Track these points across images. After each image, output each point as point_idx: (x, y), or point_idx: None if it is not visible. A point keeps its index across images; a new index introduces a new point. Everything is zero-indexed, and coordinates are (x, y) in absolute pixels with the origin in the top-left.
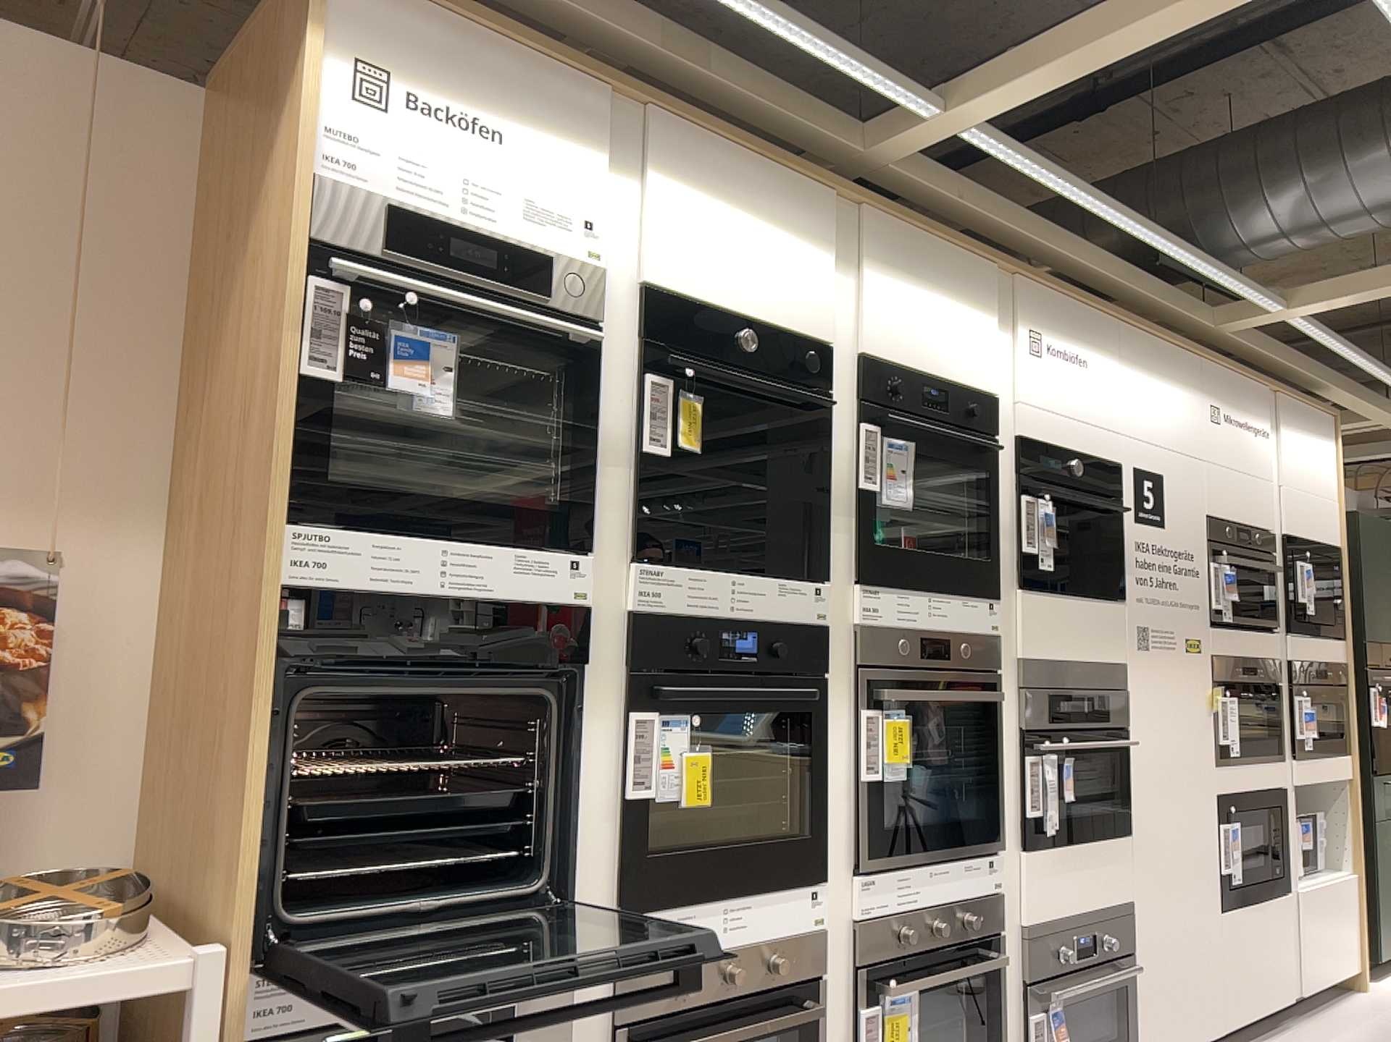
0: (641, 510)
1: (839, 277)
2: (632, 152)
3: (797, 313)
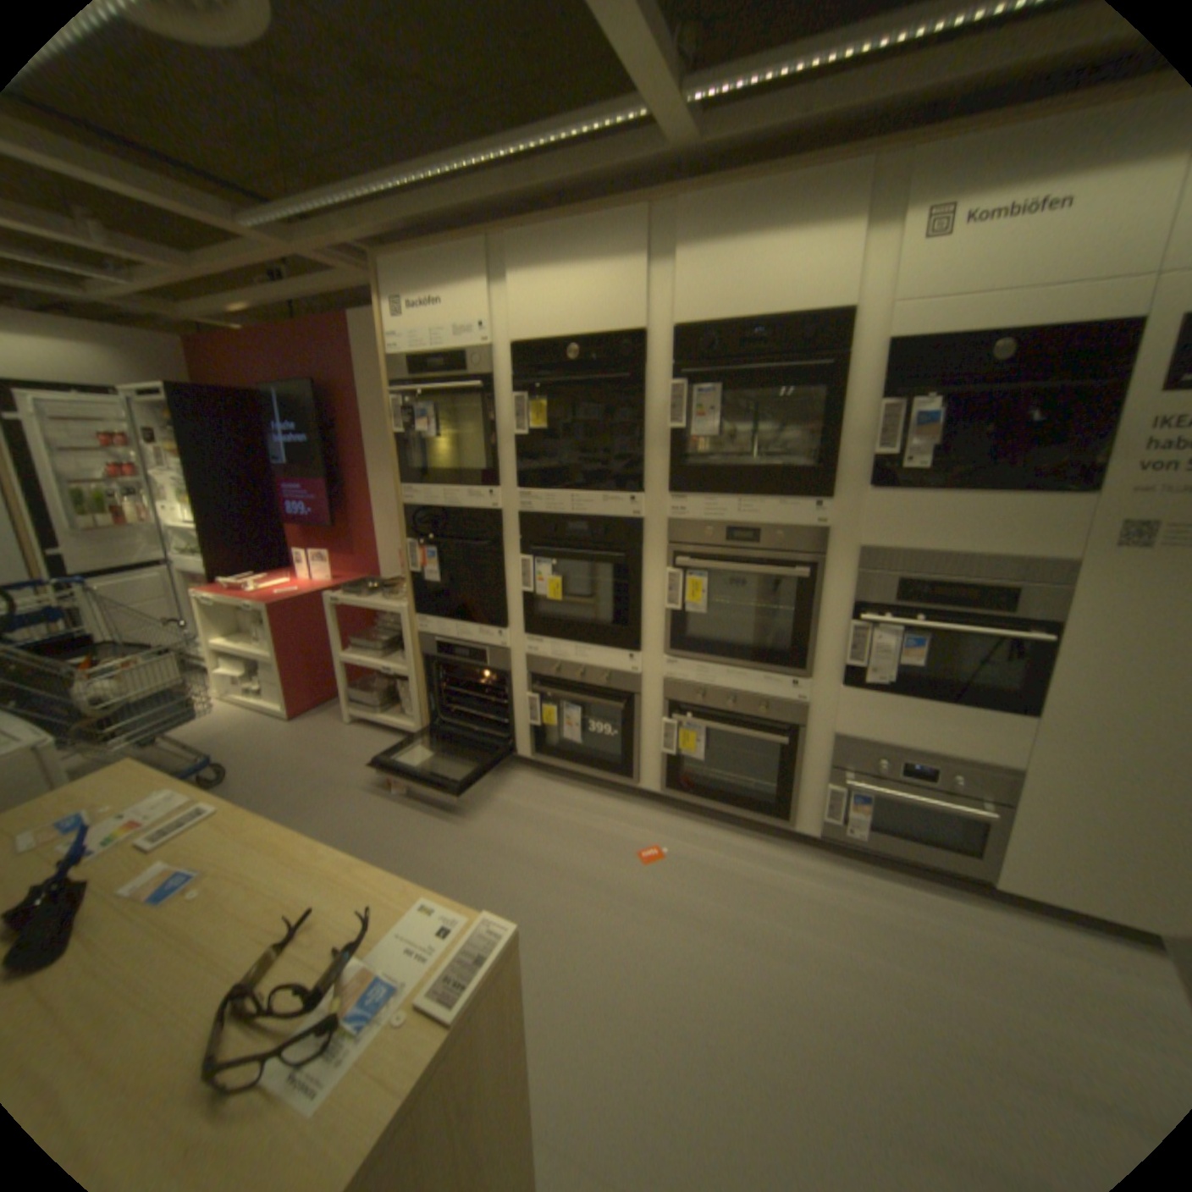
0: (520, 466)
1: (661, 265)
2: (497, 262)
3: (614, 316)
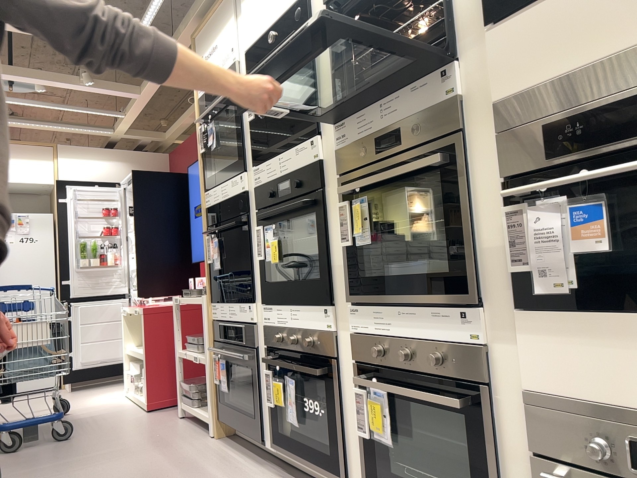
0: (254, 145)
1: None
2: (239, 1)
3: None
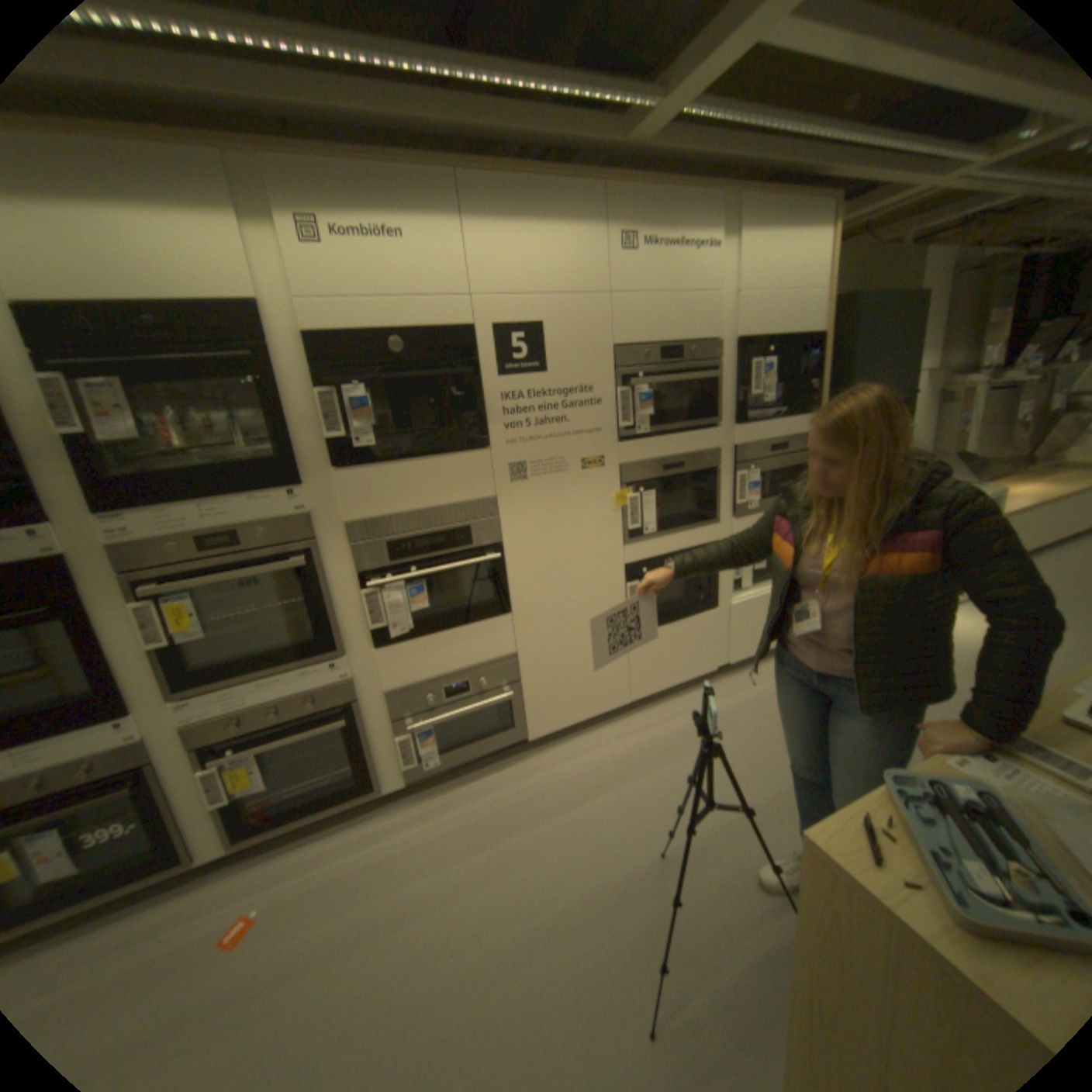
0: None
1: None
2: None
3: None
